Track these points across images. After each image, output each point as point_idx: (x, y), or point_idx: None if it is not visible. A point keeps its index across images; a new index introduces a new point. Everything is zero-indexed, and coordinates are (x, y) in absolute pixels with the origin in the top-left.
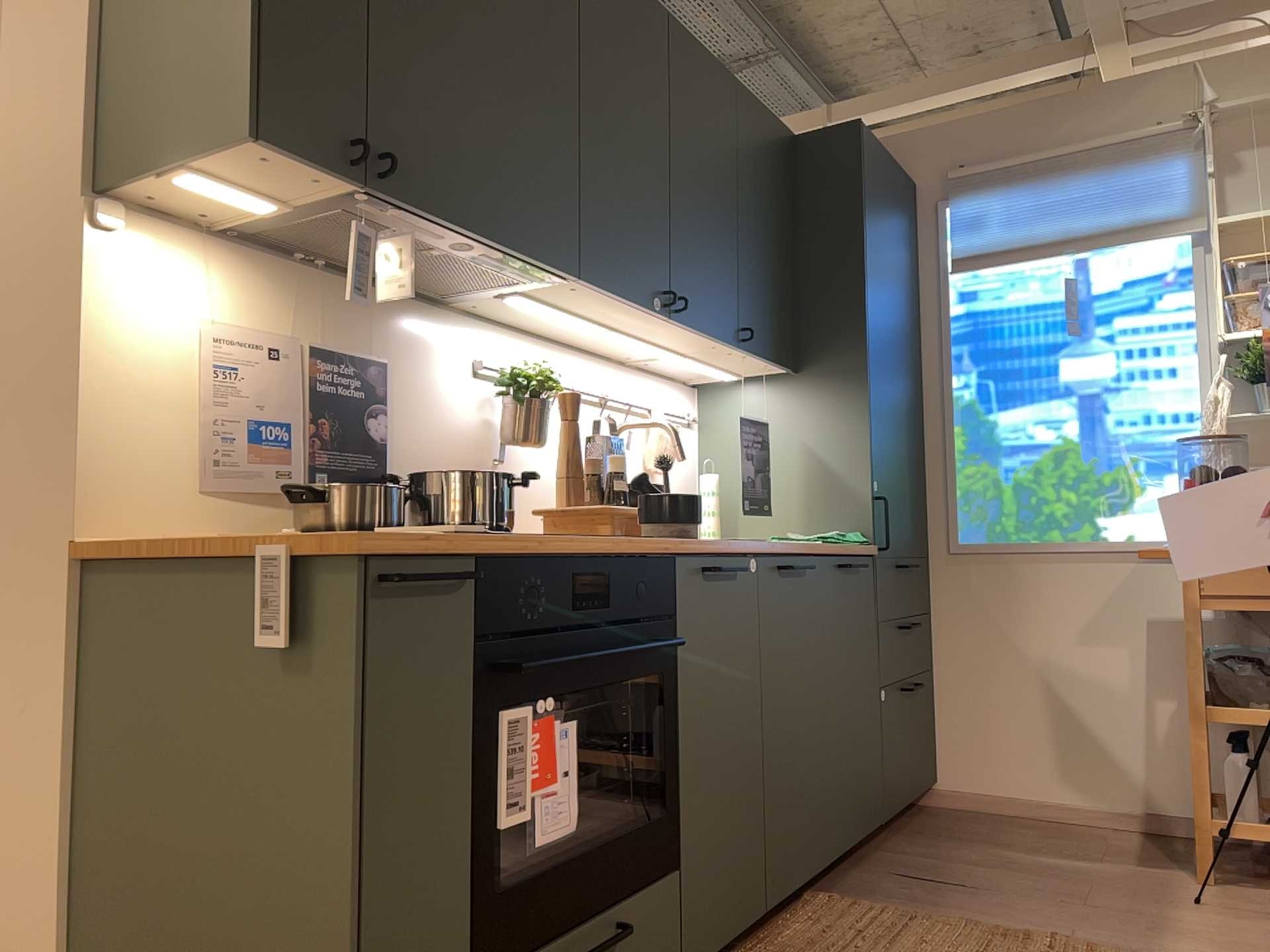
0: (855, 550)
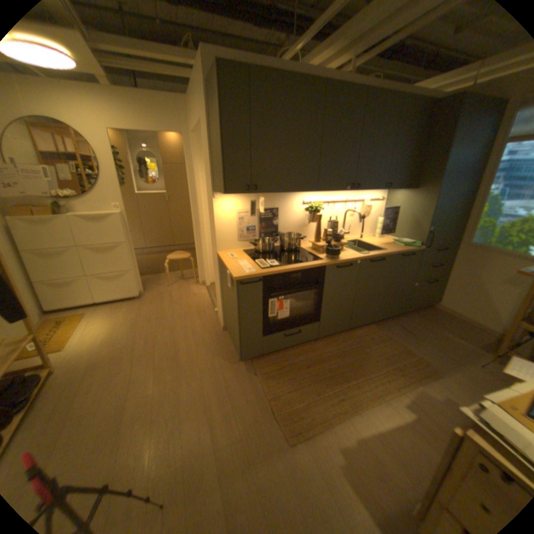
0: (412, 249)
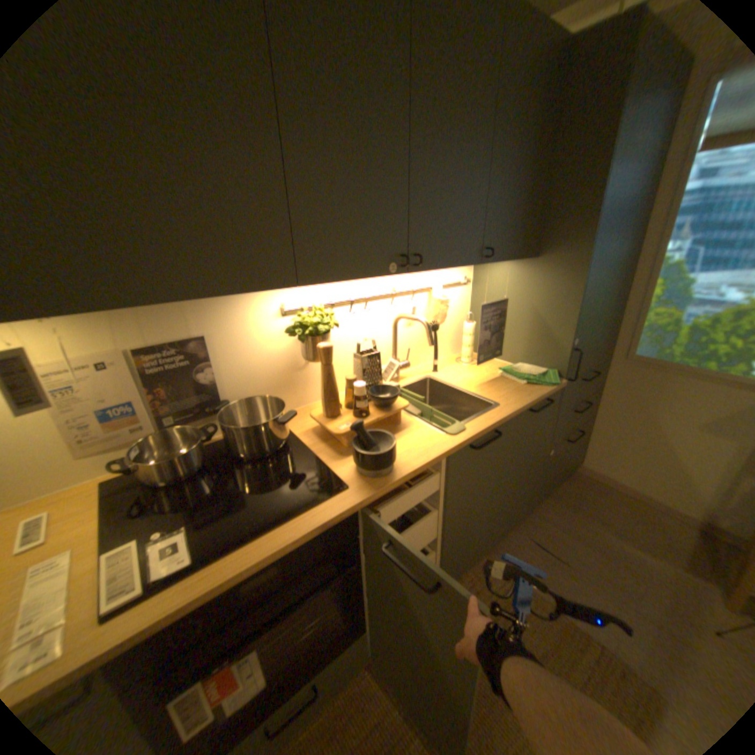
0: (545, 391)
